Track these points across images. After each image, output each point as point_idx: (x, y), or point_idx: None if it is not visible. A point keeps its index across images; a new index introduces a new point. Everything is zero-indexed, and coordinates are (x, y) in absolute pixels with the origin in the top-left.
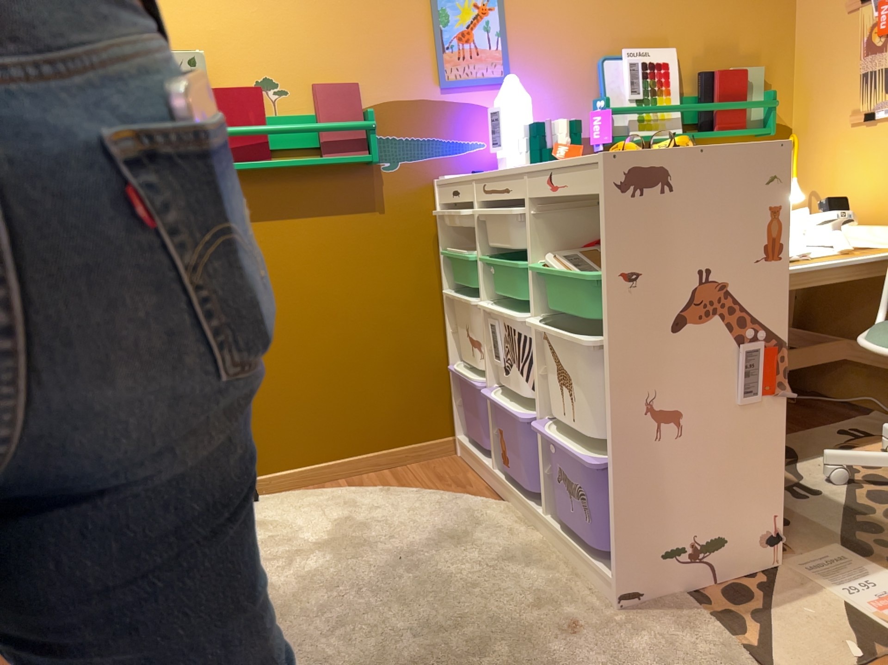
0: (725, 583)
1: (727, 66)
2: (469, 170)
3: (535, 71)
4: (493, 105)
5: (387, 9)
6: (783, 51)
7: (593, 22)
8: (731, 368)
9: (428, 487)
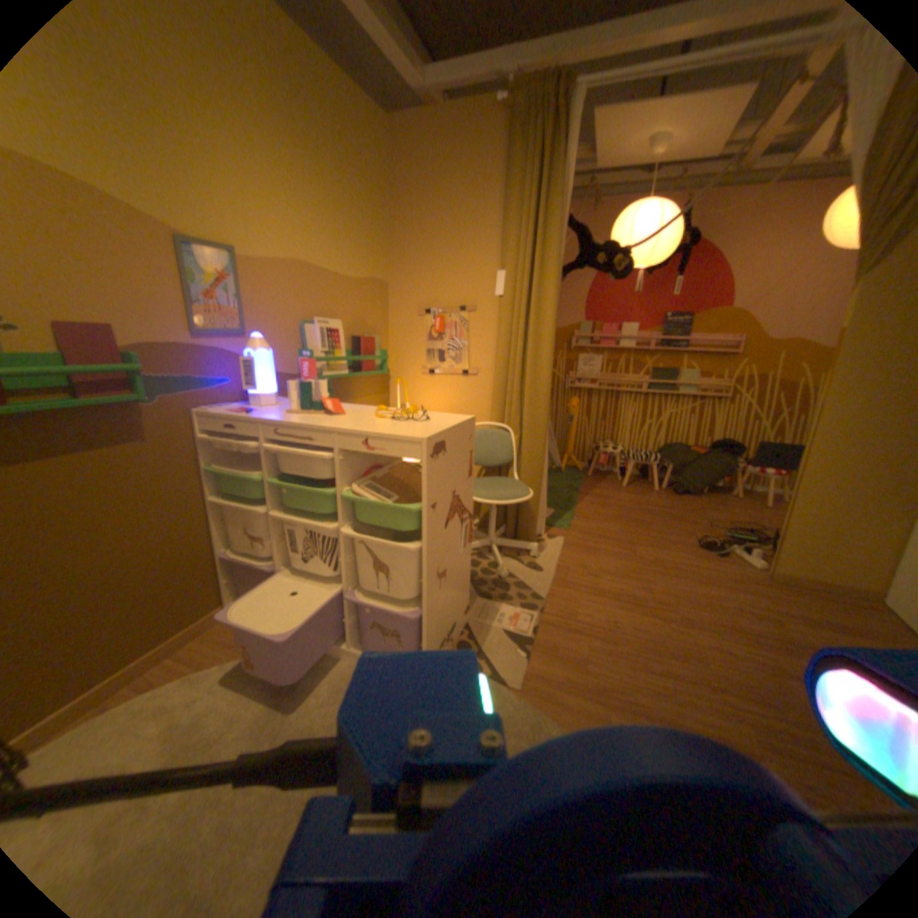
0: (456, 640)
1: (363, 333)
2: (220, 400)
3: (263, 327)
4: (235, 350)
5: (136, 258)
6: (384, 327)
7: (297, 296)
8: (460, 534)
9: (226, 659)
